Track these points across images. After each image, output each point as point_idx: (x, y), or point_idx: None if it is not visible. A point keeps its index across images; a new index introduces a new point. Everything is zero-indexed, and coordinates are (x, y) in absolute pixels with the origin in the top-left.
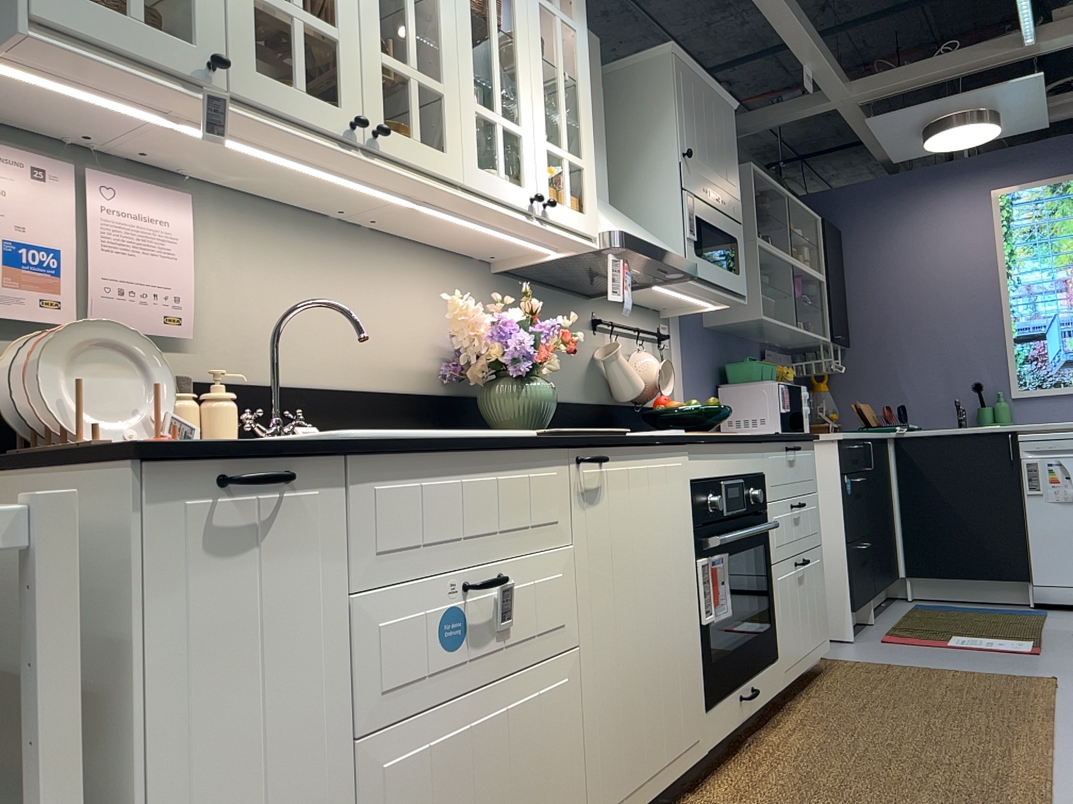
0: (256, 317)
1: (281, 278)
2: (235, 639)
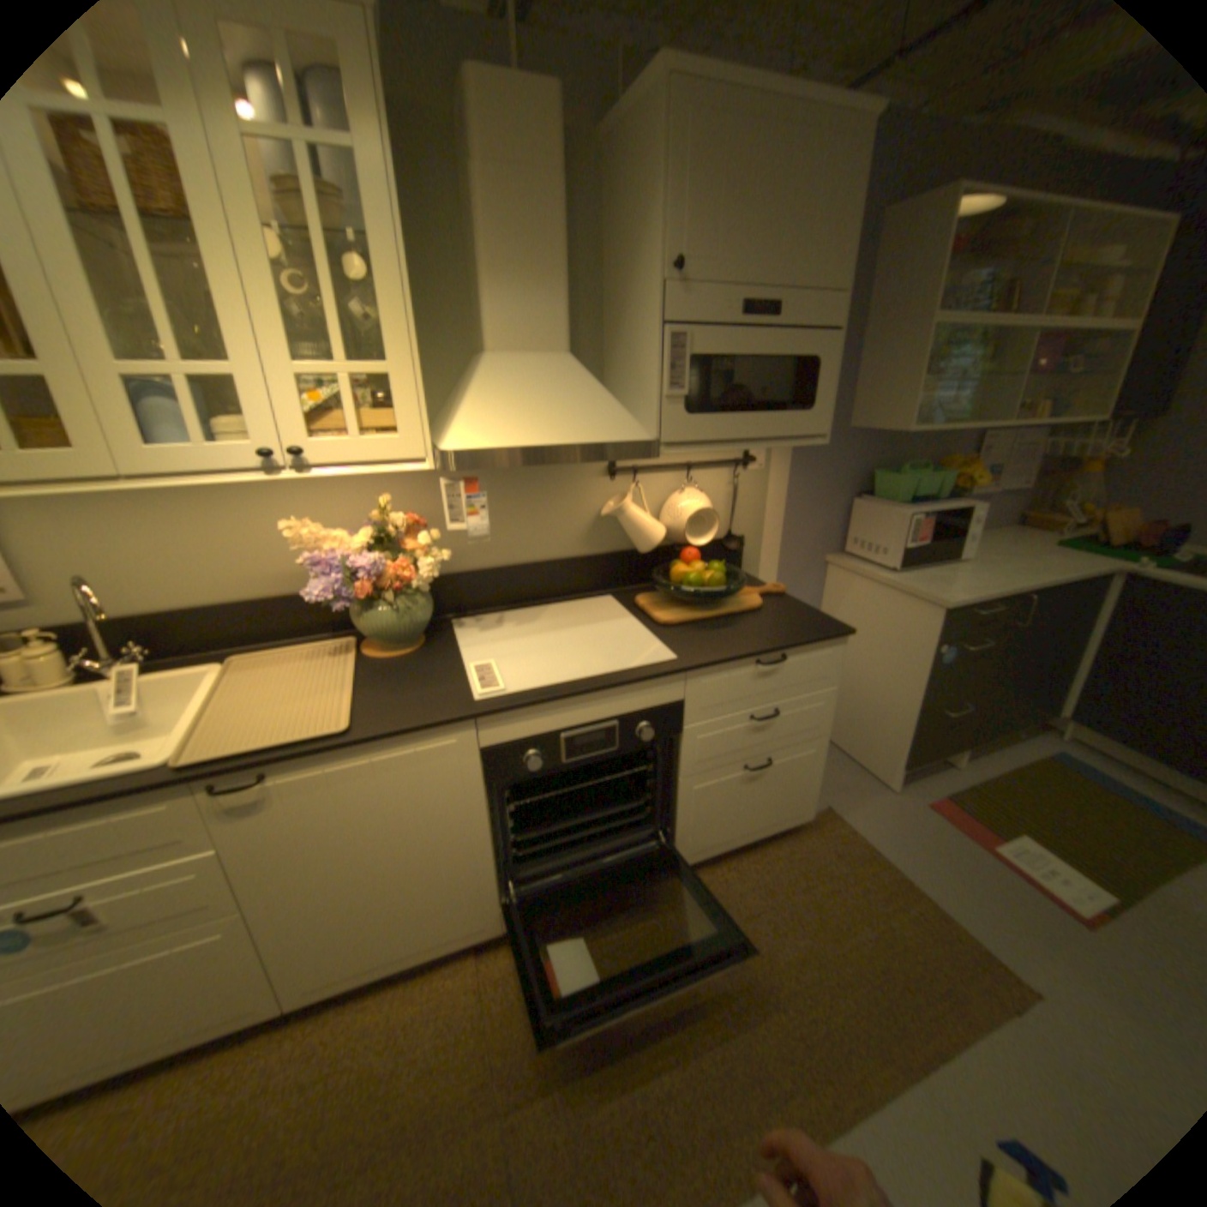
0: (98, 565)
1: (117, 527)
2: None
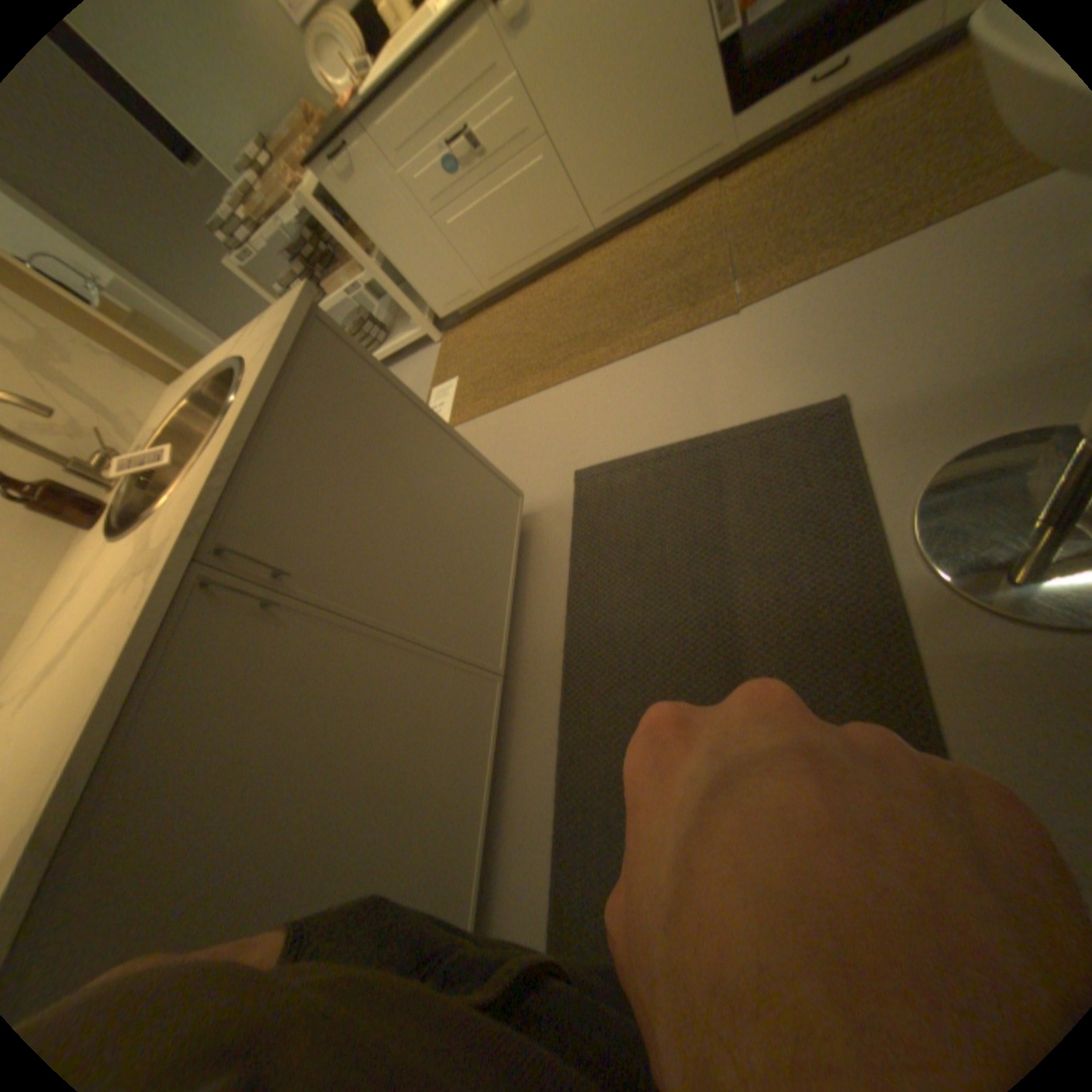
0: None
1: None
2: (371, 200)
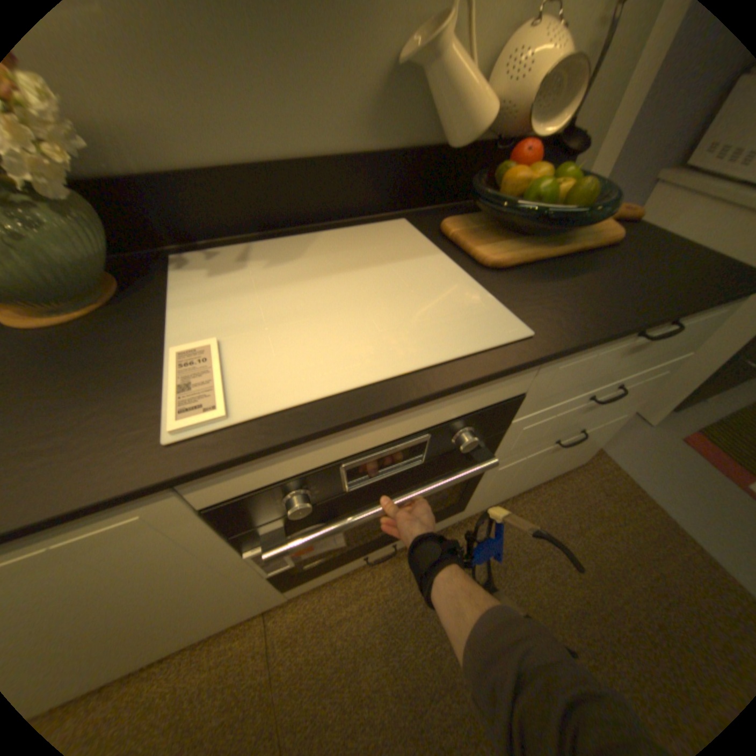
0: None
1: None
2: None
